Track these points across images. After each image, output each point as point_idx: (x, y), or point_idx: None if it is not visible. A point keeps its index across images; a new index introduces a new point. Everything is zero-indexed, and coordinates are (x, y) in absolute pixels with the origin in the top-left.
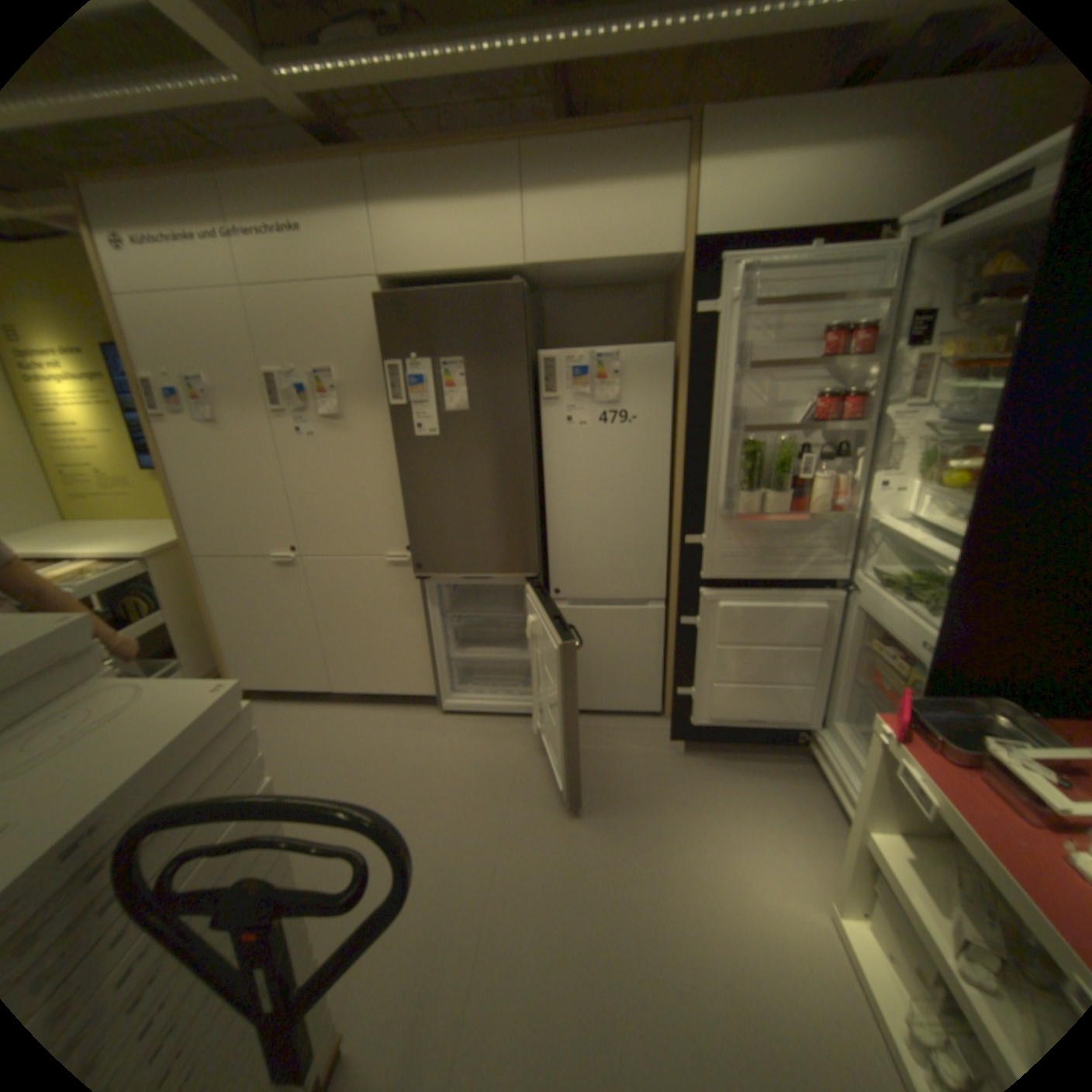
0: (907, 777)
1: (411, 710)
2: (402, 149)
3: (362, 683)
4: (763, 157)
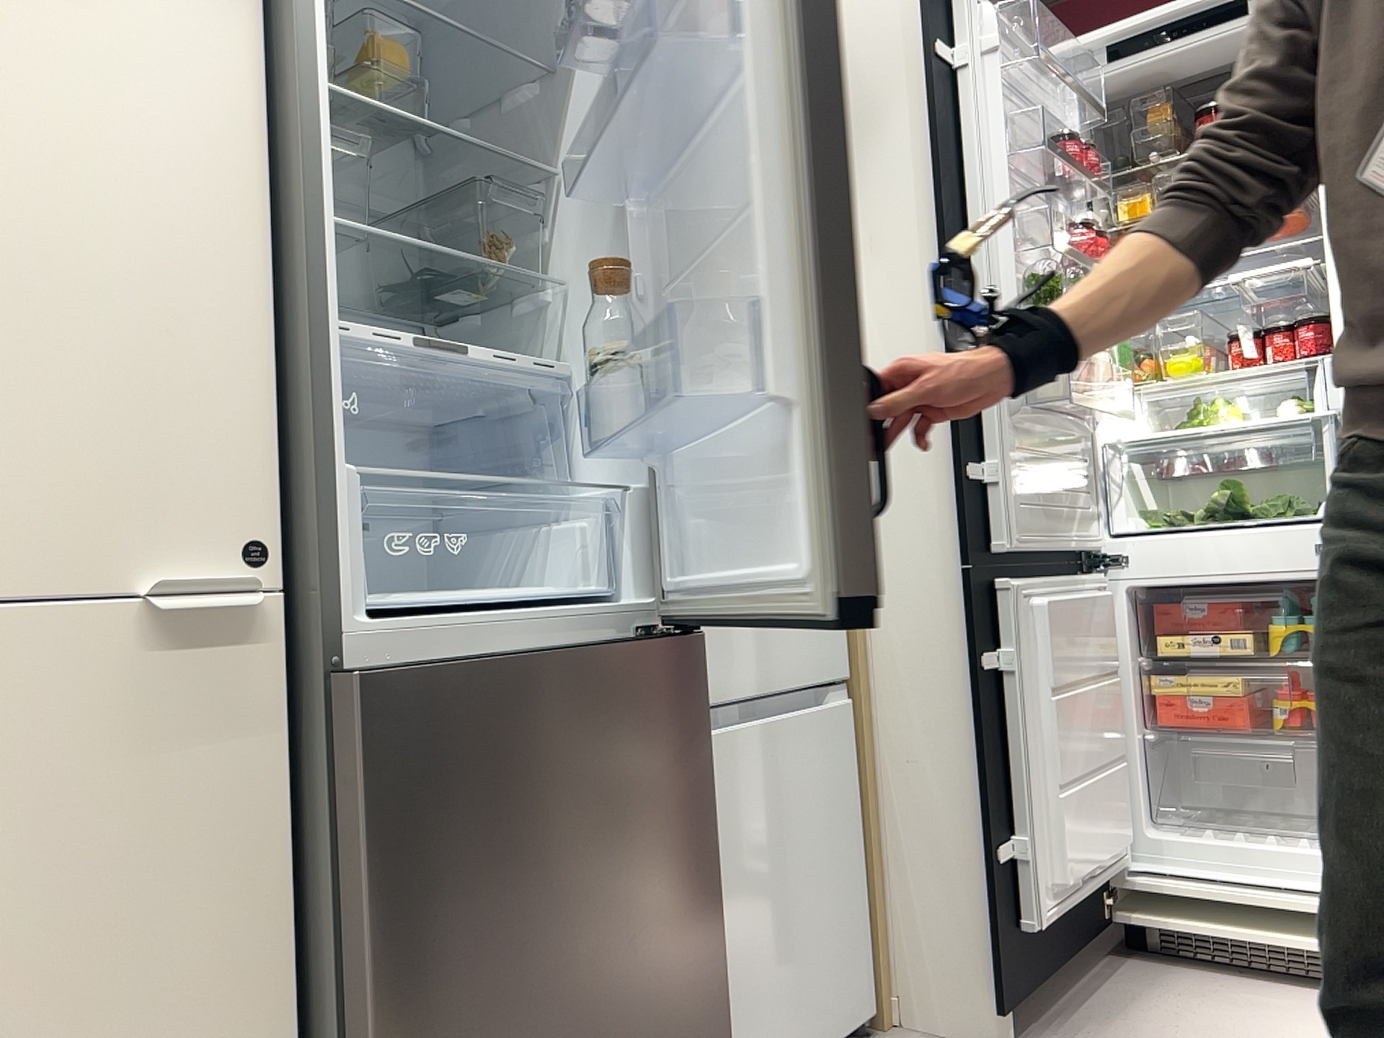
0: None
1: None
2: None
3: None
4: None
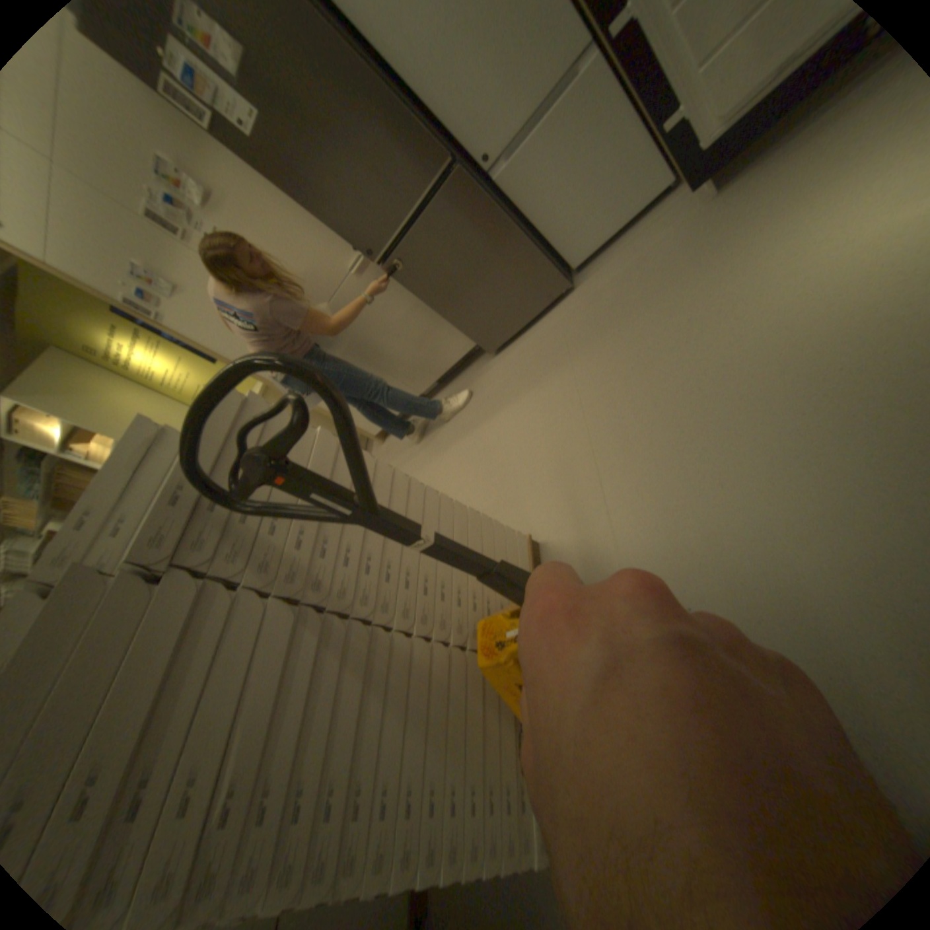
0: None
1: (475, 364)
2: None
3: (431, 374)
4: None
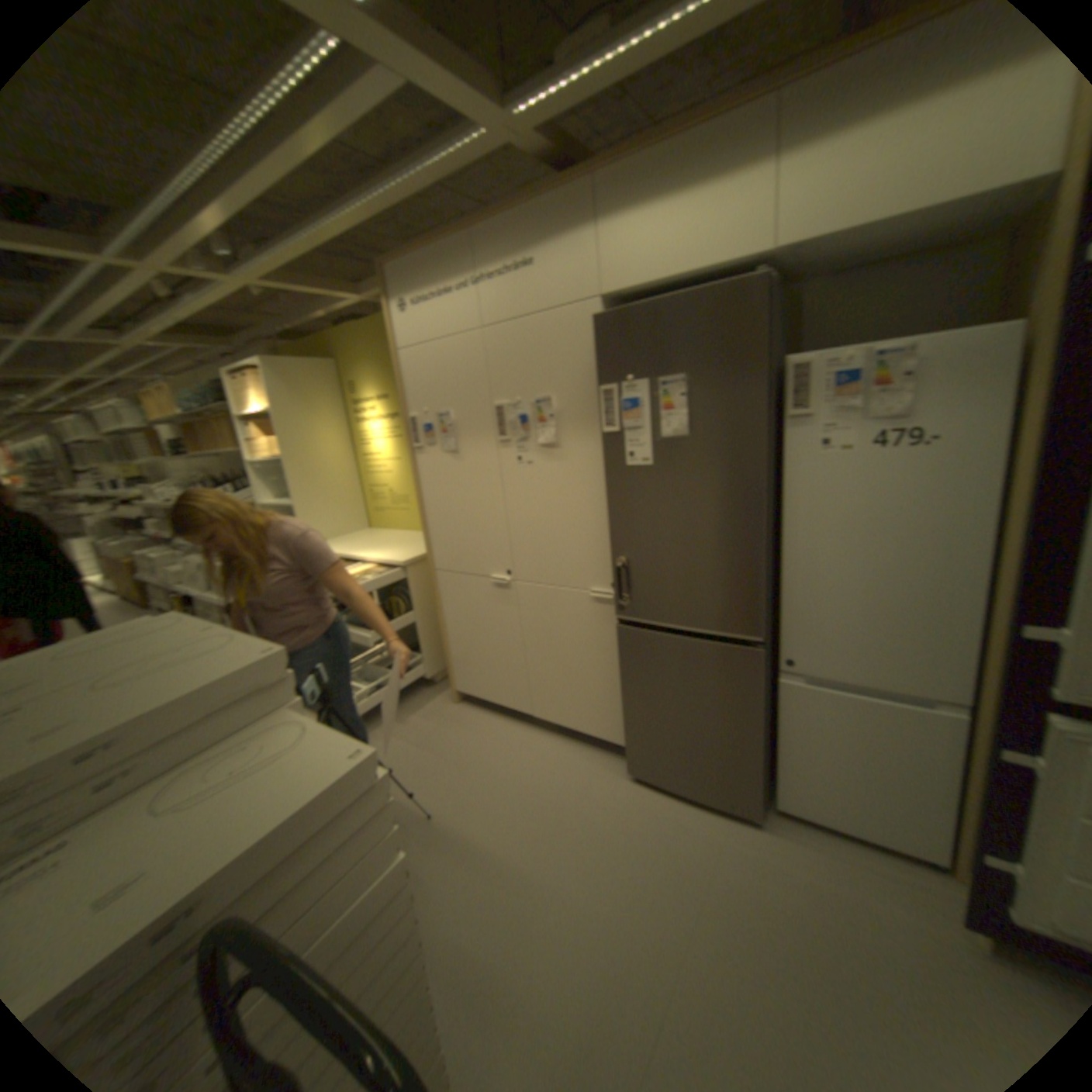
0: None
1: (602, 757)
2: (631, 150)
3: (558, 716)
4: None
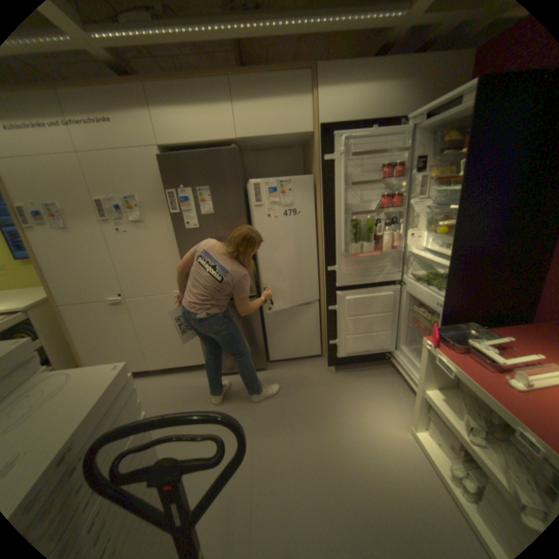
0: (440, 362)
1: (193, 373)
2: (165, 78)
3: (164, 363)
4: (345, 87)
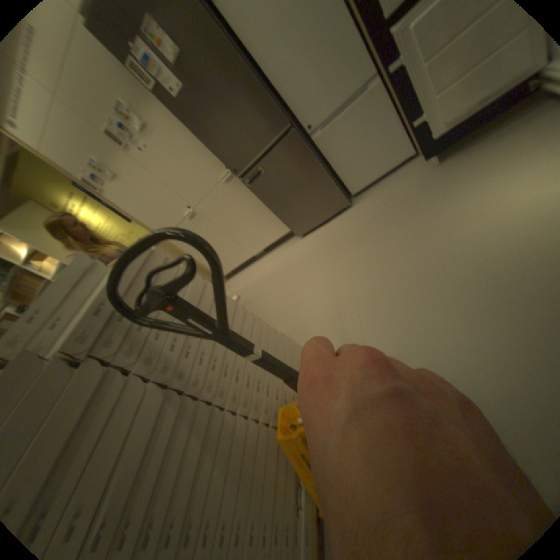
0: None
1: (287, 241)
2: None
3: (260, 243)
4: None
